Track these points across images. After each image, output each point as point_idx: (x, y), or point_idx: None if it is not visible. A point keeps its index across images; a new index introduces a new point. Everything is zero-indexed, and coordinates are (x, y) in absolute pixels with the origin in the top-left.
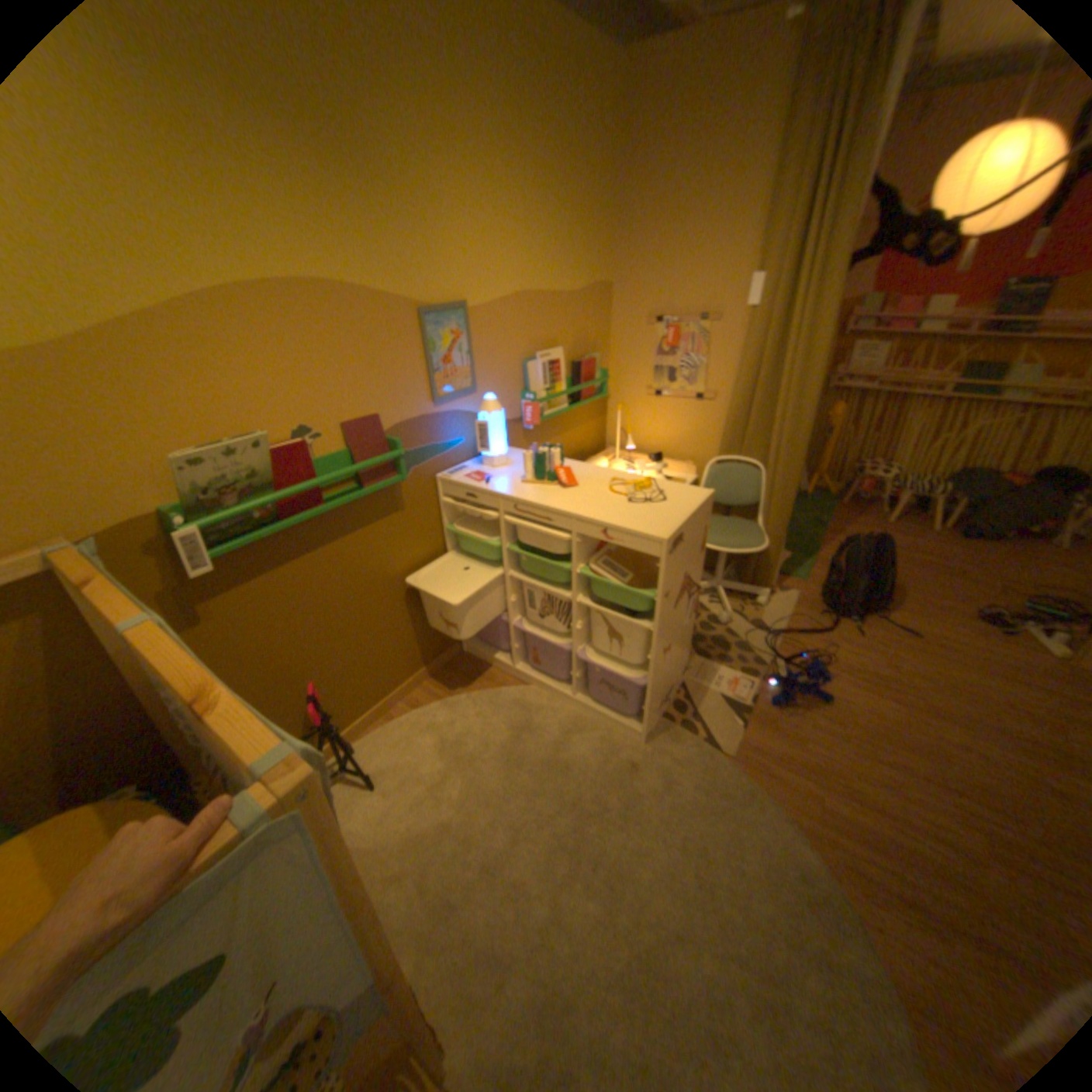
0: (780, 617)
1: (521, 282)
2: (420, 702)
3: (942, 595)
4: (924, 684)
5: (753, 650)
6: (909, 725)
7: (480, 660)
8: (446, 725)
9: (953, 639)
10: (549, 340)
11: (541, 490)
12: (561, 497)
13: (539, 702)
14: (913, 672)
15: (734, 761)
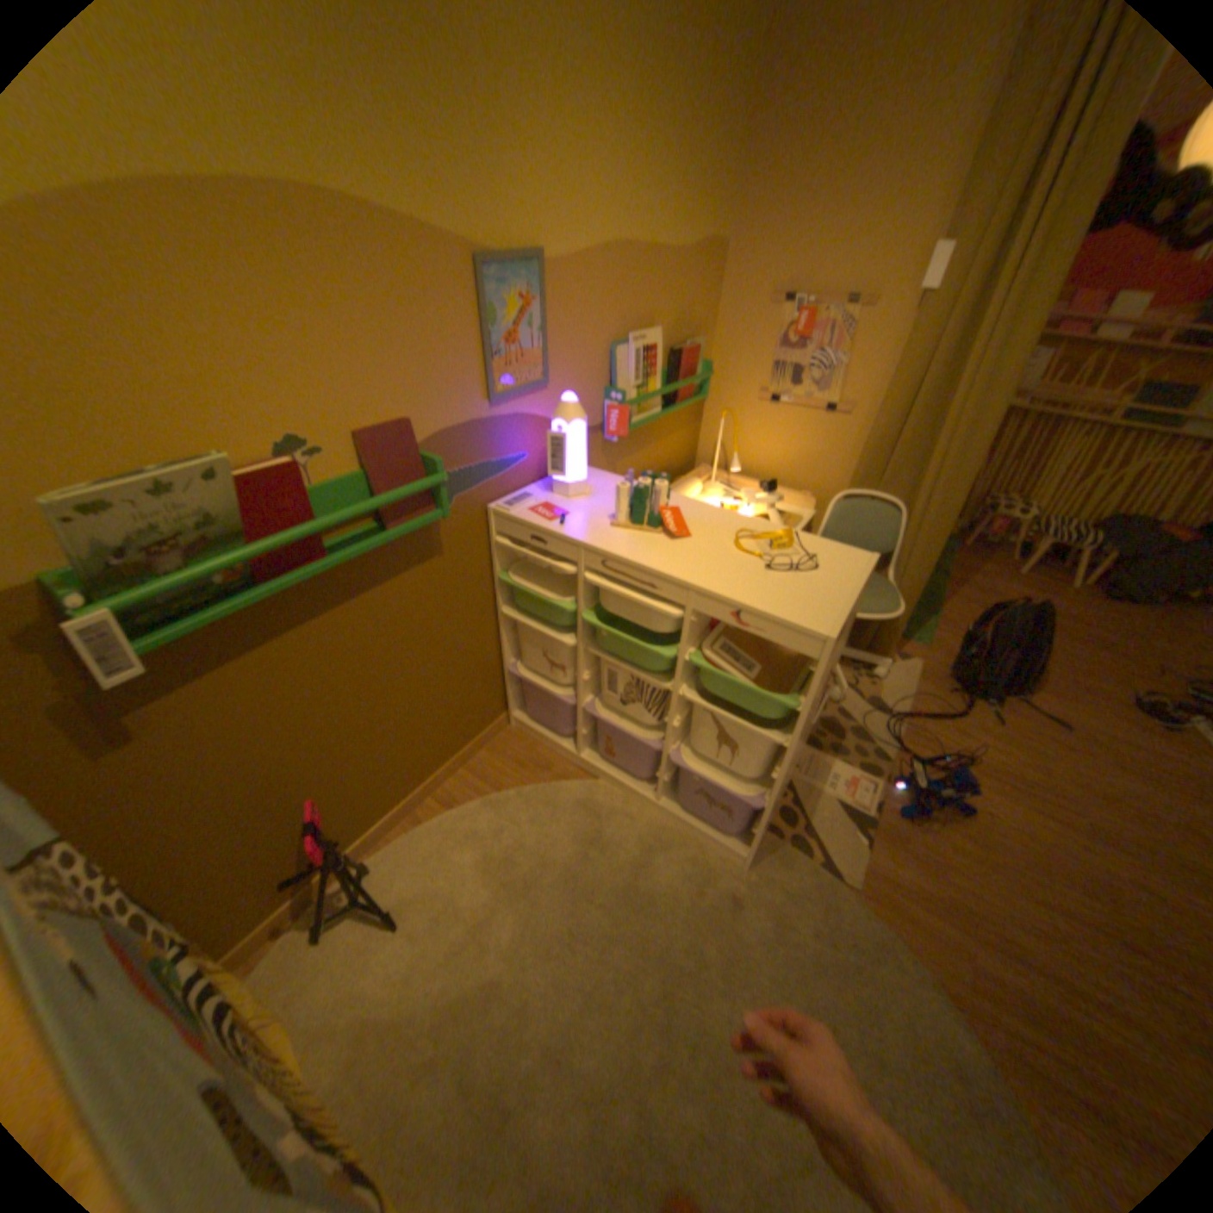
0: (903, 694)
1: (620, 227)
2: (456, 798)
3: (1090, 674)
4: (1080, 794)
5: (874, 739)
6: (1068, 850)
7: (533, 740)
8: (492, 834)
9: (1109, 733)
10: (647, 317)
11: (641, 540)
12: (671, 554)
13: (611, 804)
14: (1066, 777)
15: (861, 897)
